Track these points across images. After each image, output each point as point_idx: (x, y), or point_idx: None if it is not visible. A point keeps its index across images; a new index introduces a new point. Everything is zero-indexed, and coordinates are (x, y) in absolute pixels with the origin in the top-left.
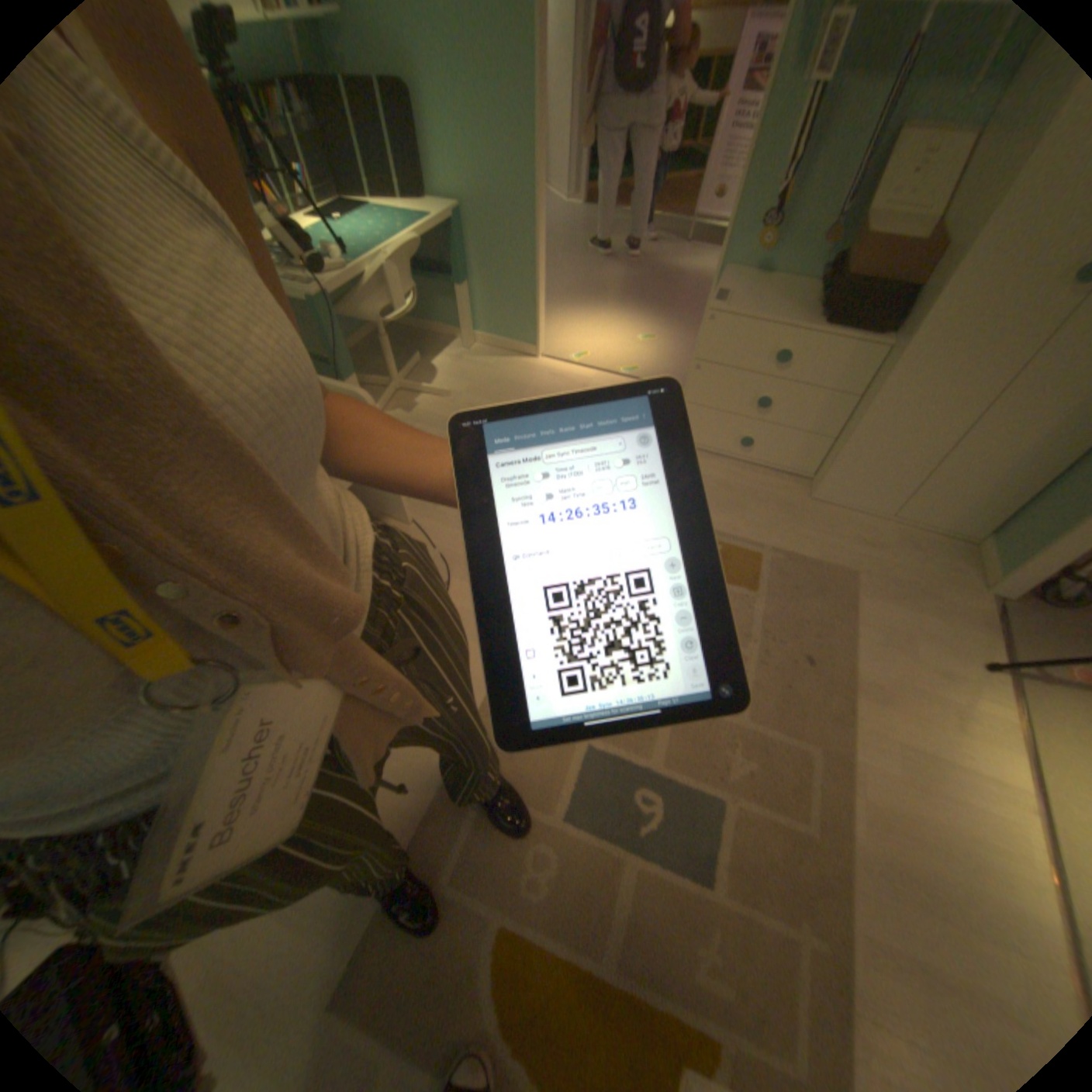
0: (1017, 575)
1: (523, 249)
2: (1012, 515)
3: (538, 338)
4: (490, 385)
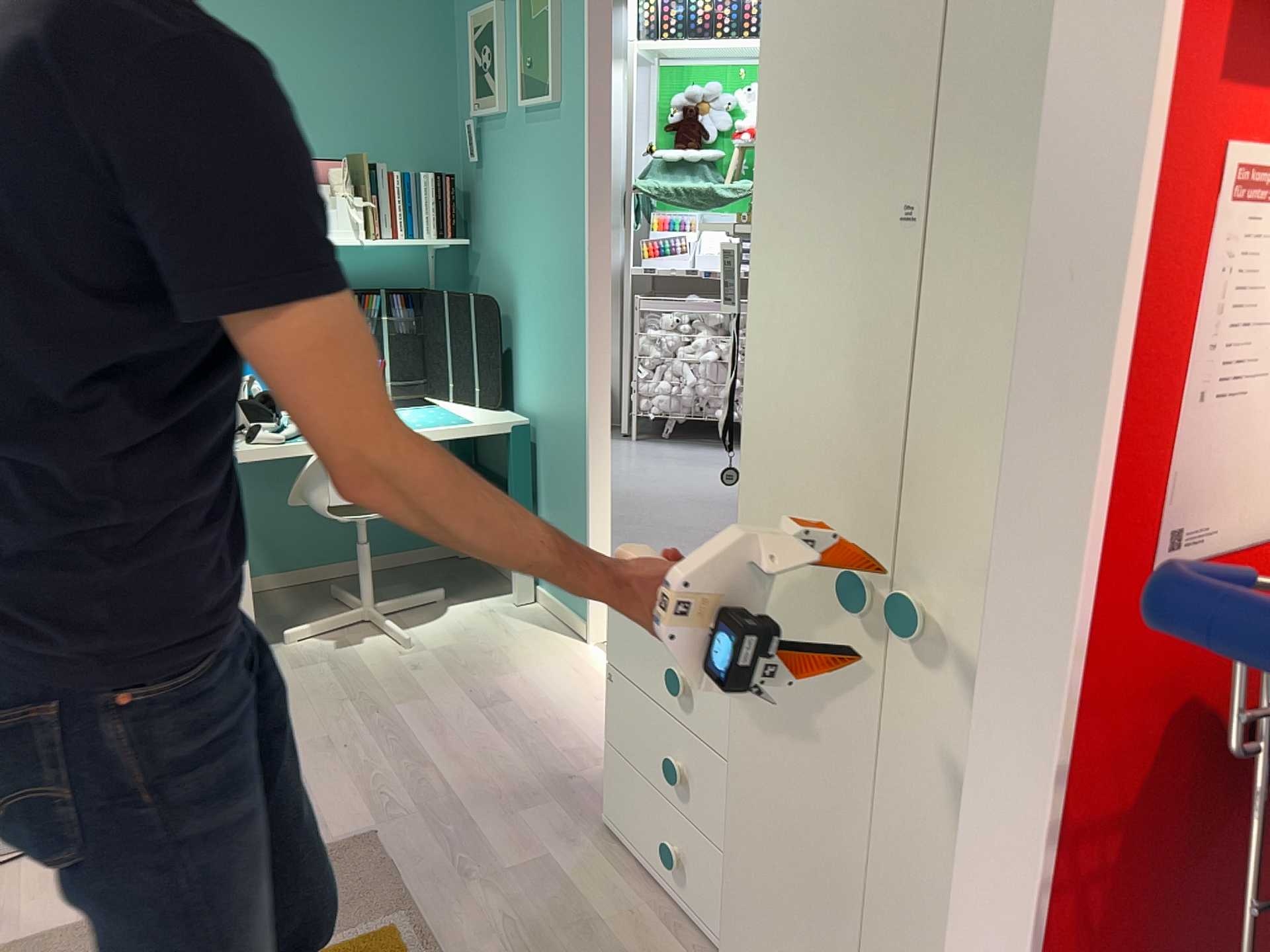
0: None
1: (580, 484)
2: None
3: (592, 613)
4: (476, 654)
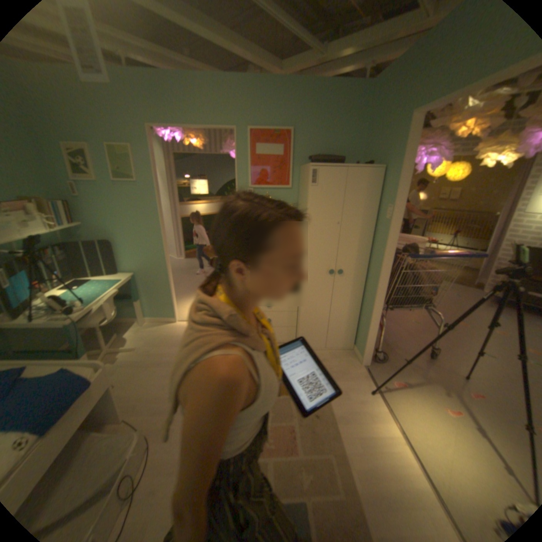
0: (364, 356)
1: (164, 285)
2: (355, 337)
3: (175, 315)
4: (155, 340)
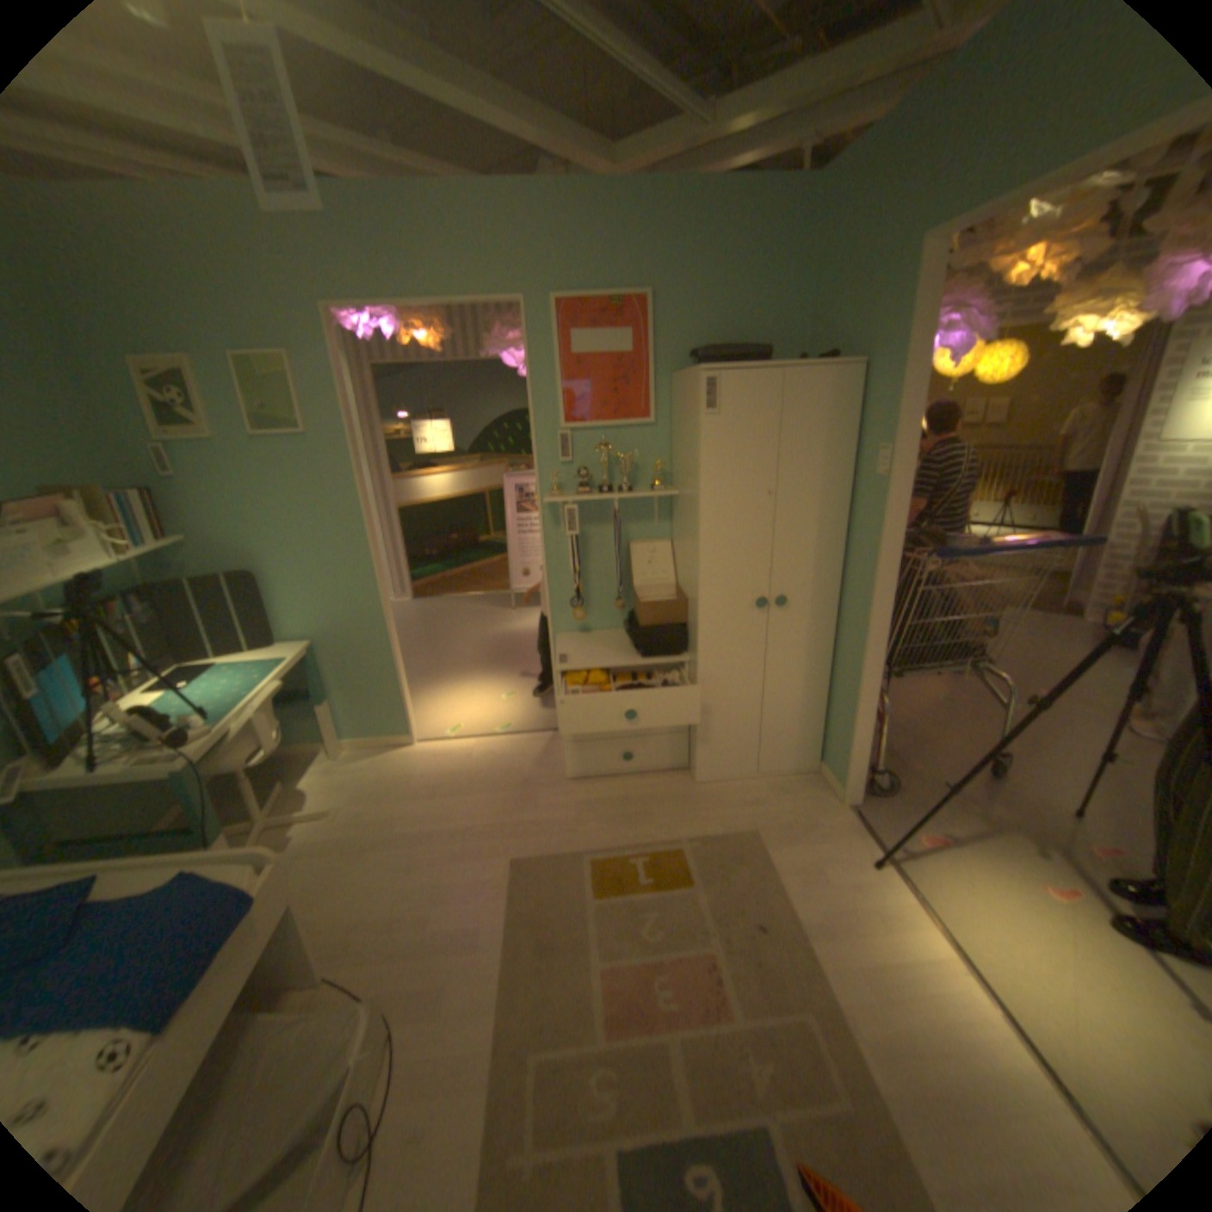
0: (849, 785)
1: (382, 661)
2: (822, 743)
3: (411, 727)
4: (372, 788)
